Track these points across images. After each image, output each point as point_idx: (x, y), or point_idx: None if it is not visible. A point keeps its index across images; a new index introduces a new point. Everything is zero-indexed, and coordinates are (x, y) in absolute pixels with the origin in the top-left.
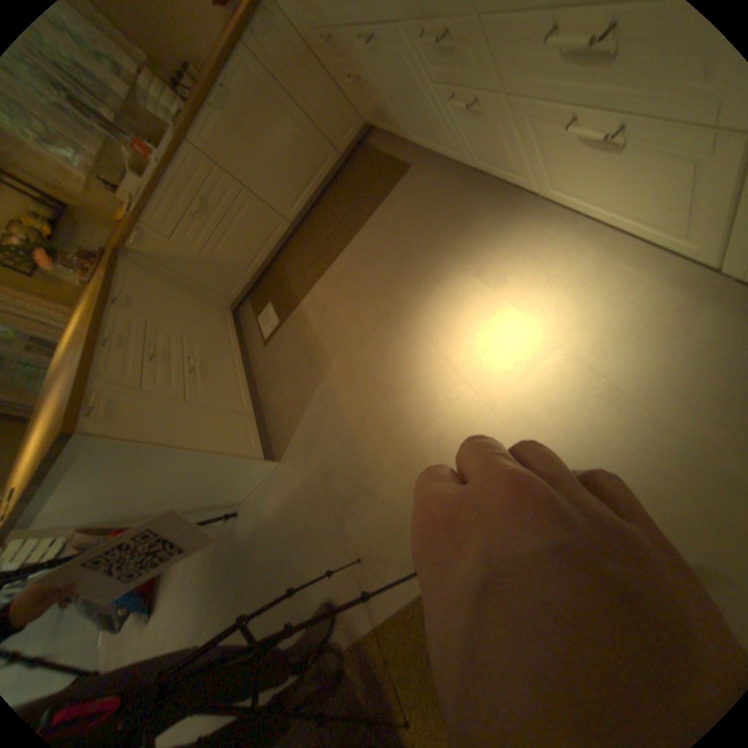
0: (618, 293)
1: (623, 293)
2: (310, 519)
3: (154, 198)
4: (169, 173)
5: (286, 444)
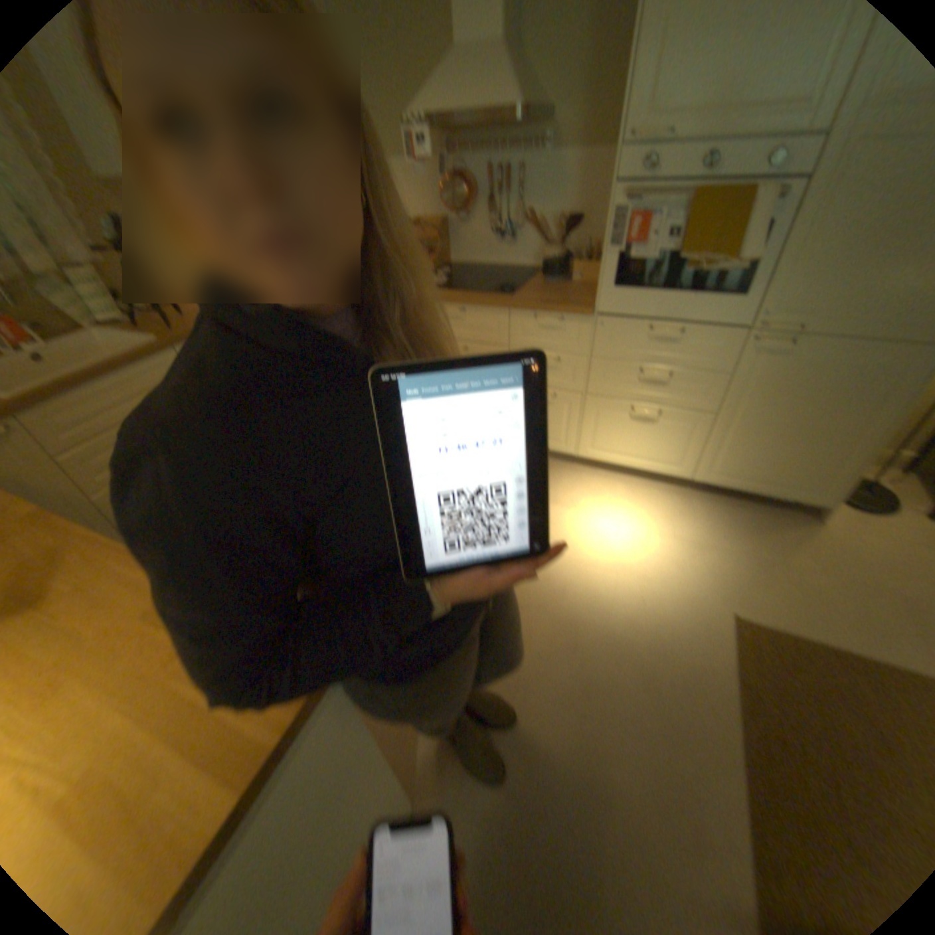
0: (651, 502)
1: (653, 502)
2: (549, 840)
3: (76, 398)
4: (126, 377)
5: (405, 772)
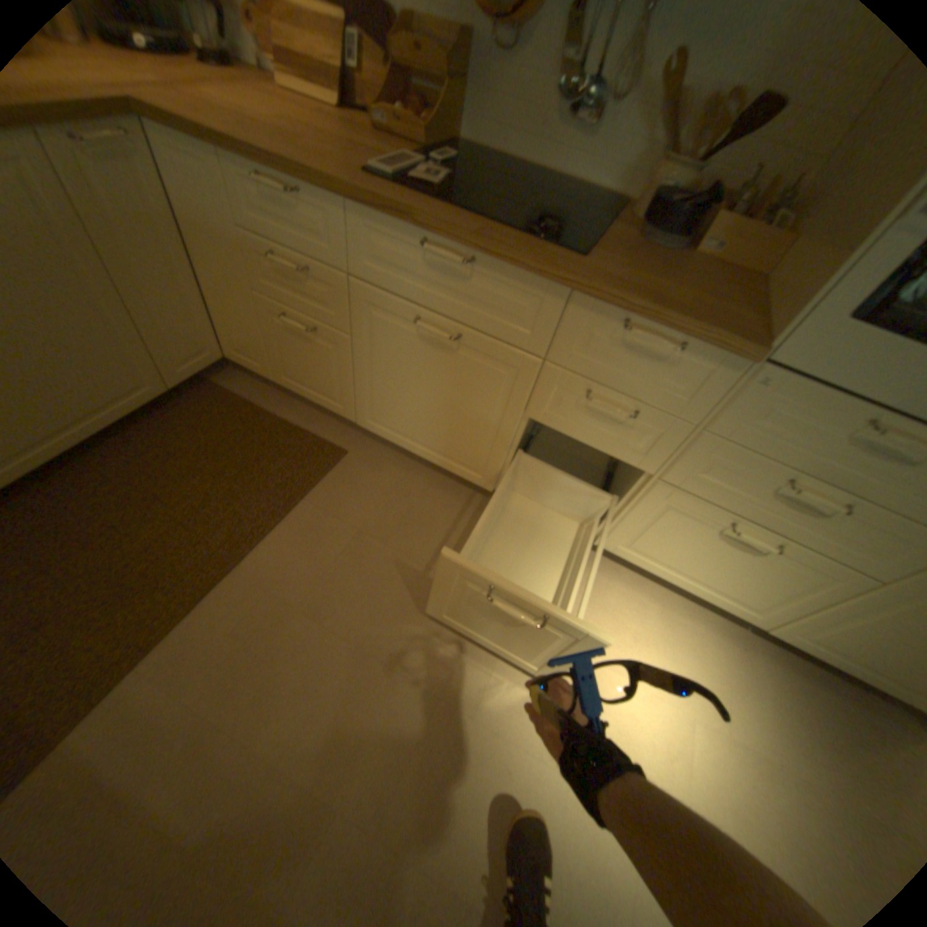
0: (698, 652)
1: (700, 651)
2: None
3: None
4: None
5: None
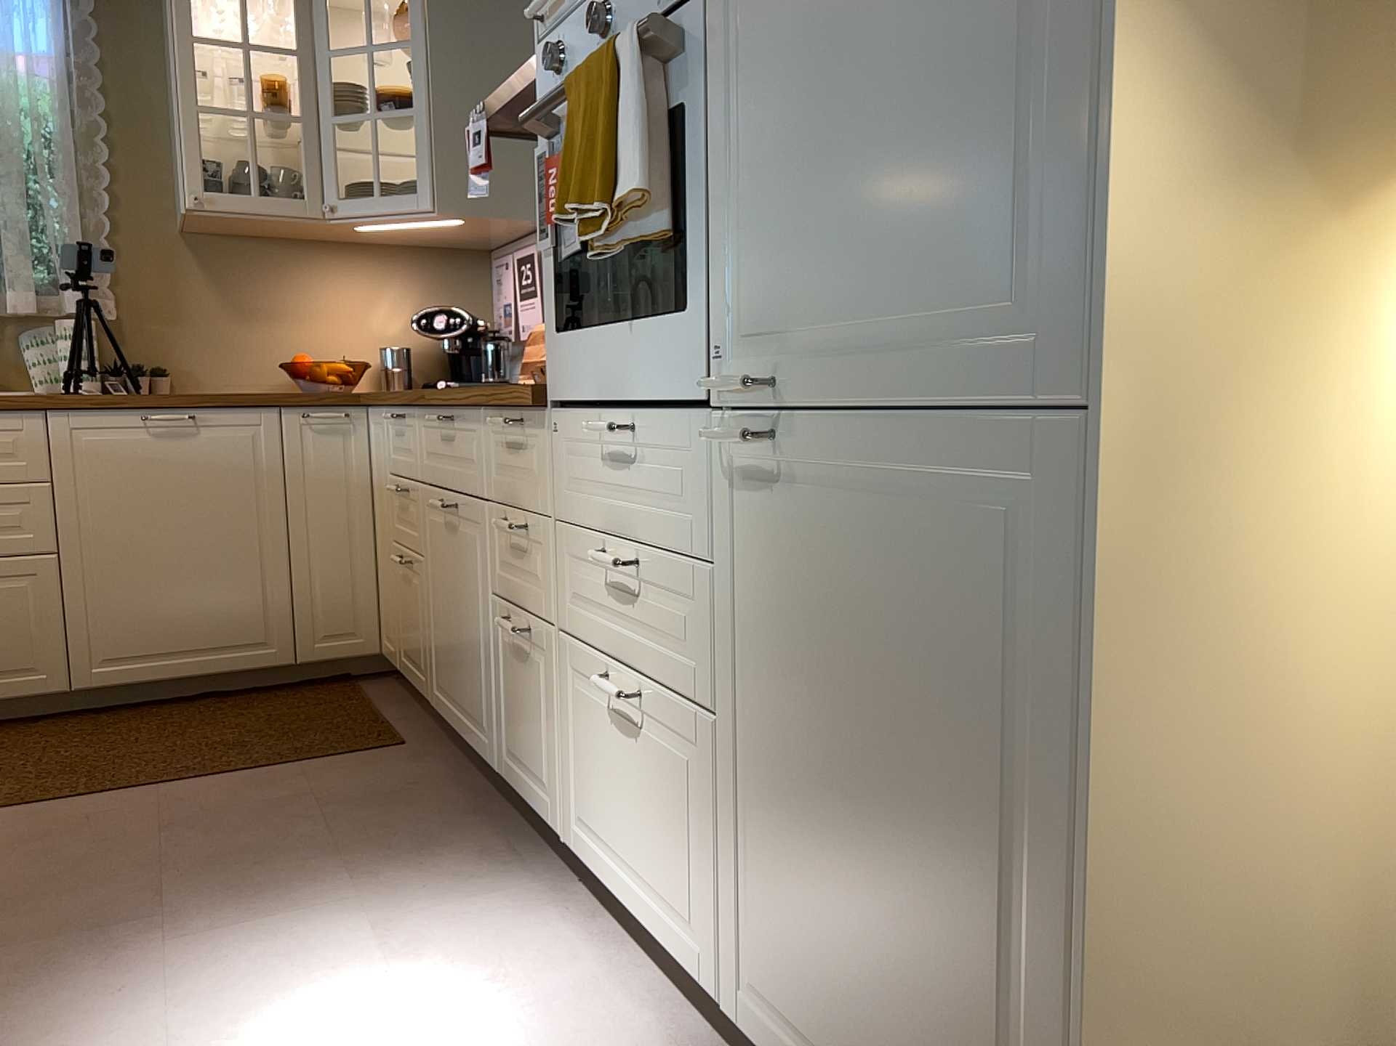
0: None
1: None
2: None
3: None
4: None
5: None
